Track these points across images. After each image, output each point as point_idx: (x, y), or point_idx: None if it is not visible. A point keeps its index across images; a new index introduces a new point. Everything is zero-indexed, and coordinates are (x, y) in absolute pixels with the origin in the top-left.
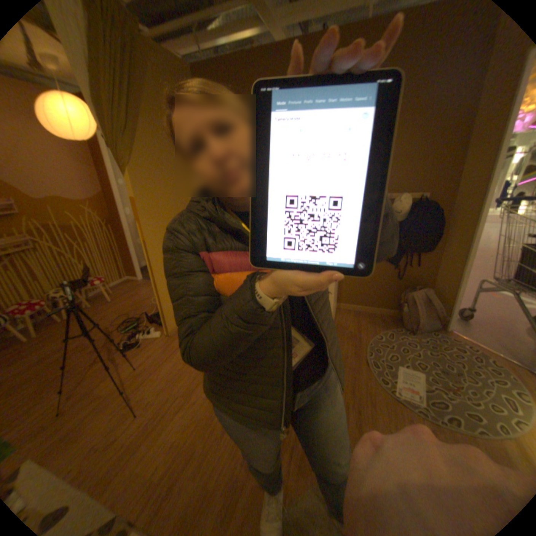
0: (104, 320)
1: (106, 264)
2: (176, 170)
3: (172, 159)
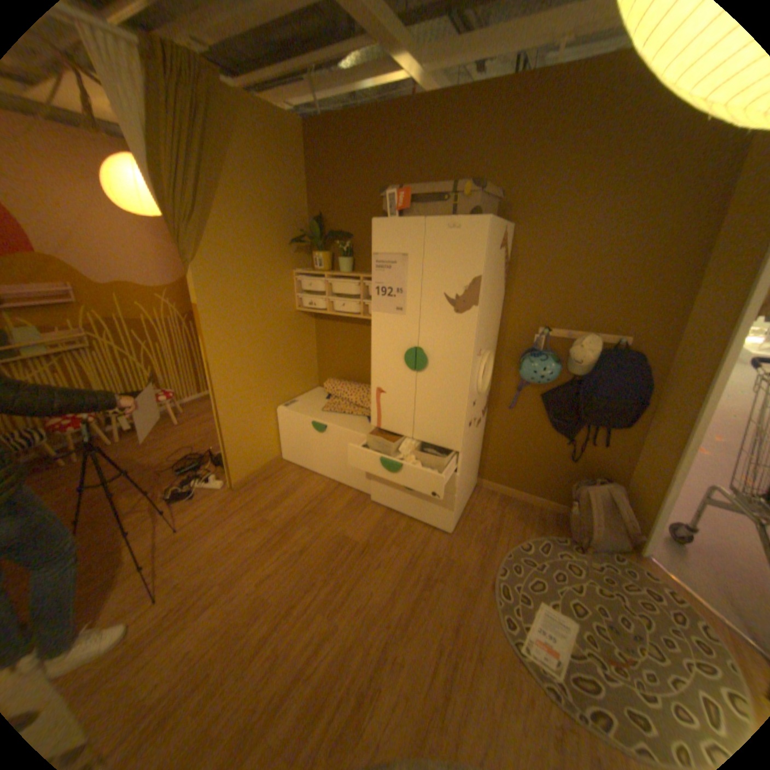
0: (162, 453)
1: (182, 375)
2: (266, 269)
3: (261, 254)
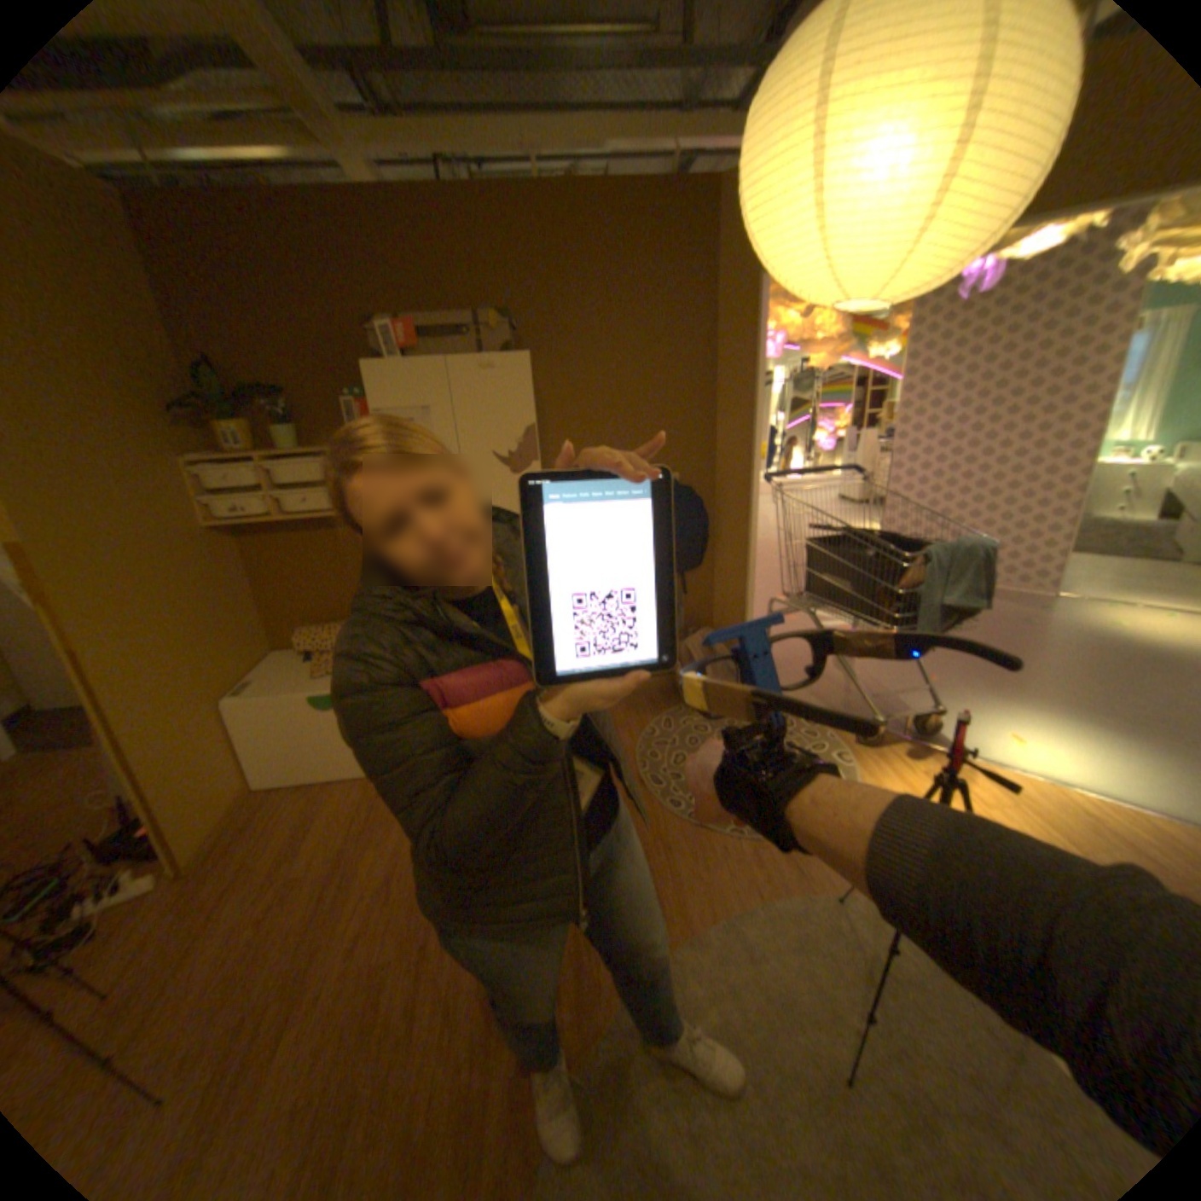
0: None
1: None
2: (130, 461)
3: (112, 433)
